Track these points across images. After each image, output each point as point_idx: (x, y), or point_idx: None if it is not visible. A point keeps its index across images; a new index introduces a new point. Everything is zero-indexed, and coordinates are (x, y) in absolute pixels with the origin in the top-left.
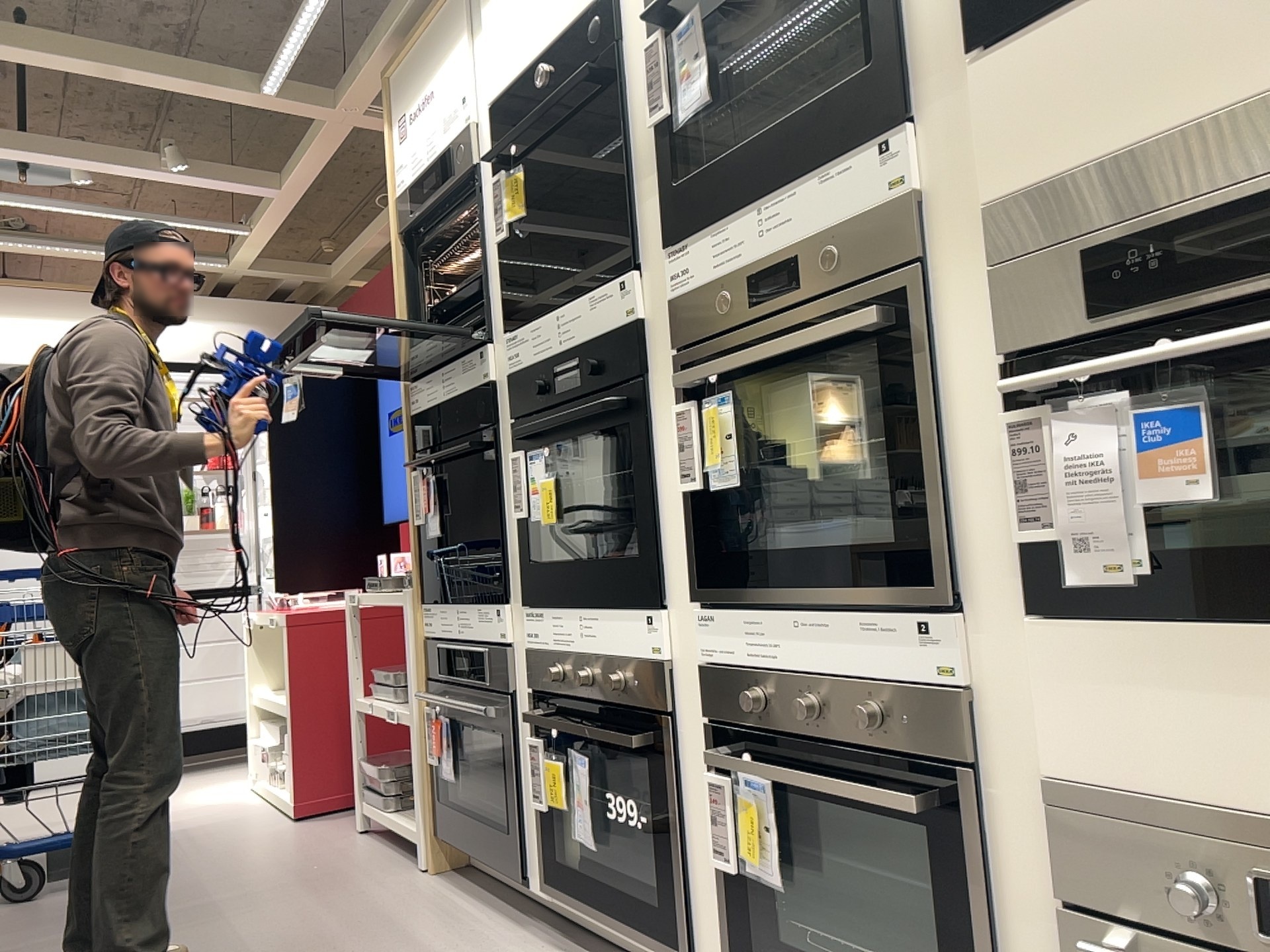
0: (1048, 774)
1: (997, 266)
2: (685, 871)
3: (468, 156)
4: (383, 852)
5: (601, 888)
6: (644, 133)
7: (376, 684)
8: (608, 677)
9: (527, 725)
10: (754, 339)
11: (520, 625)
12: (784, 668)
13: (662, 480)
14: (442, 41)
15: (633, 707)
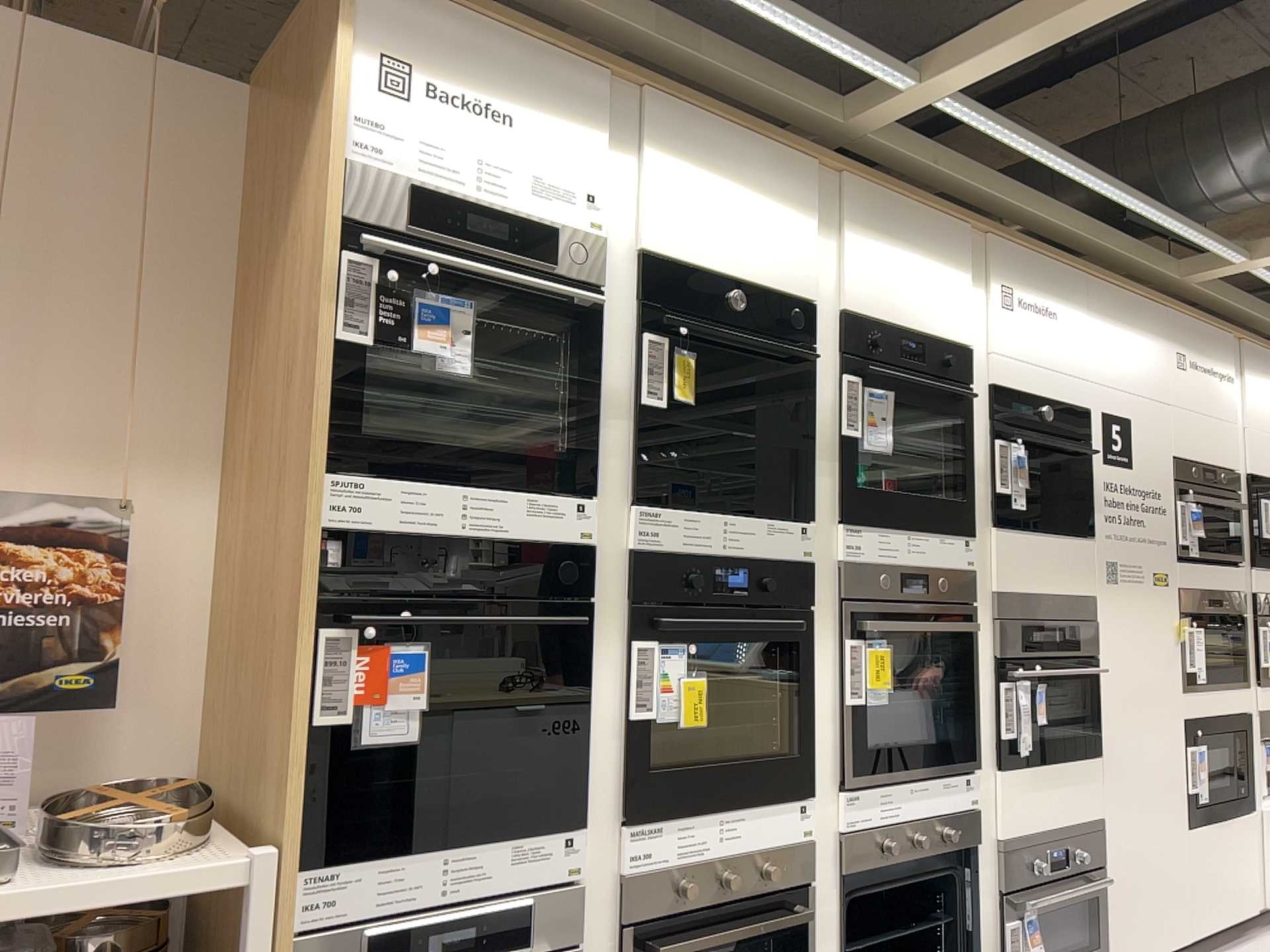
0: (1002, 836)
1: (1000, 619)
2: None
3: (599, 271)
4: None
5: None
6: (826, 428)
7: None
8: (754, 869)
9: None
10: (898, 612)
11: (599, 848)
12: (899, 820)
13: (814, 692)
14: (554, 87)
15: (782, 887)
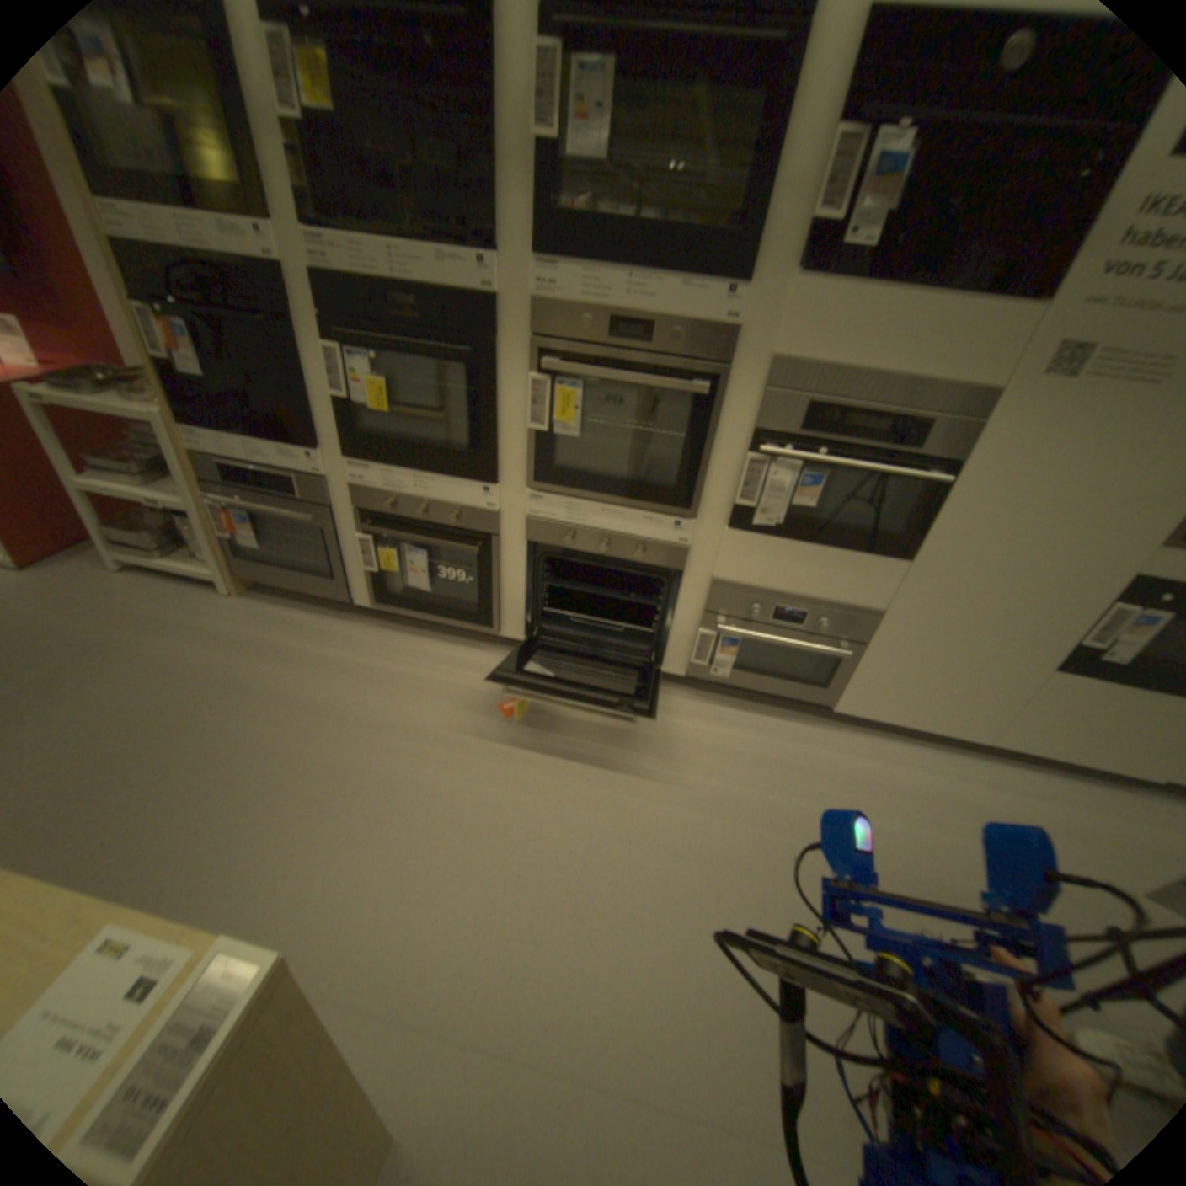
0: (713, 577)
1: (769, 391)
2: (496, 600)
3: None
4: (167, 590)
5: (428, 607)
6: (516, 133)
7: (97, 474)
8: (444, 514)
9: (347, 526)
10: (605, 360)
11: (335, 468)
12: (587, 528)
13: (503, 414)
14: None
15: (467, 531)
